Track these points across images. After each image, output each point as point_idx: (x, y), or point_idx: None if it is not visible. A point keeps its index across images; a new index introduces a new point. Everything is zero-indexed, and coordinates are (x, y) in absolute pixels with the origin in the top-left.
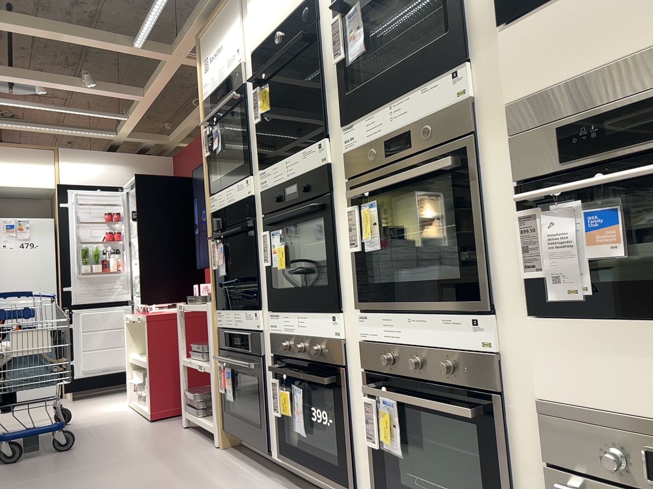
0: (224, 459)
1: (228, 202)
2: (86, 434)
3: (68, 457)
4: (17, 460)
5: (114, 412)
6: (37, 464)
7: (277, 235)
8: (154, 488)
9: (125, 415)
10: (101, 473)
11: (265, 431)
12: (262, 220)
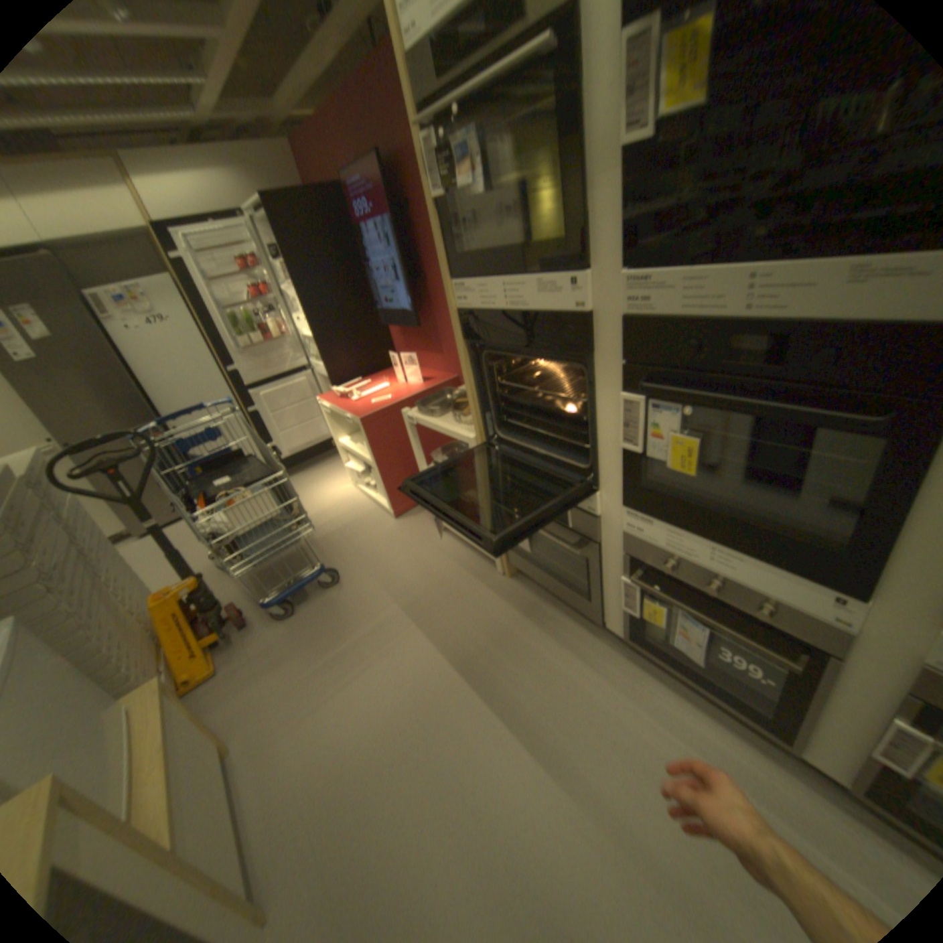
0: (525, 601)
1: (508, 307)
2: (338, 552)
3: (343, 604)
4: (290, 613)
5: (345, 503)
6: (317, 621)
7: (677, 415)
8: (479, 673)
9: (359, 508)
10: (399, 640)
11: (596, 606)
12: (624, 372)
